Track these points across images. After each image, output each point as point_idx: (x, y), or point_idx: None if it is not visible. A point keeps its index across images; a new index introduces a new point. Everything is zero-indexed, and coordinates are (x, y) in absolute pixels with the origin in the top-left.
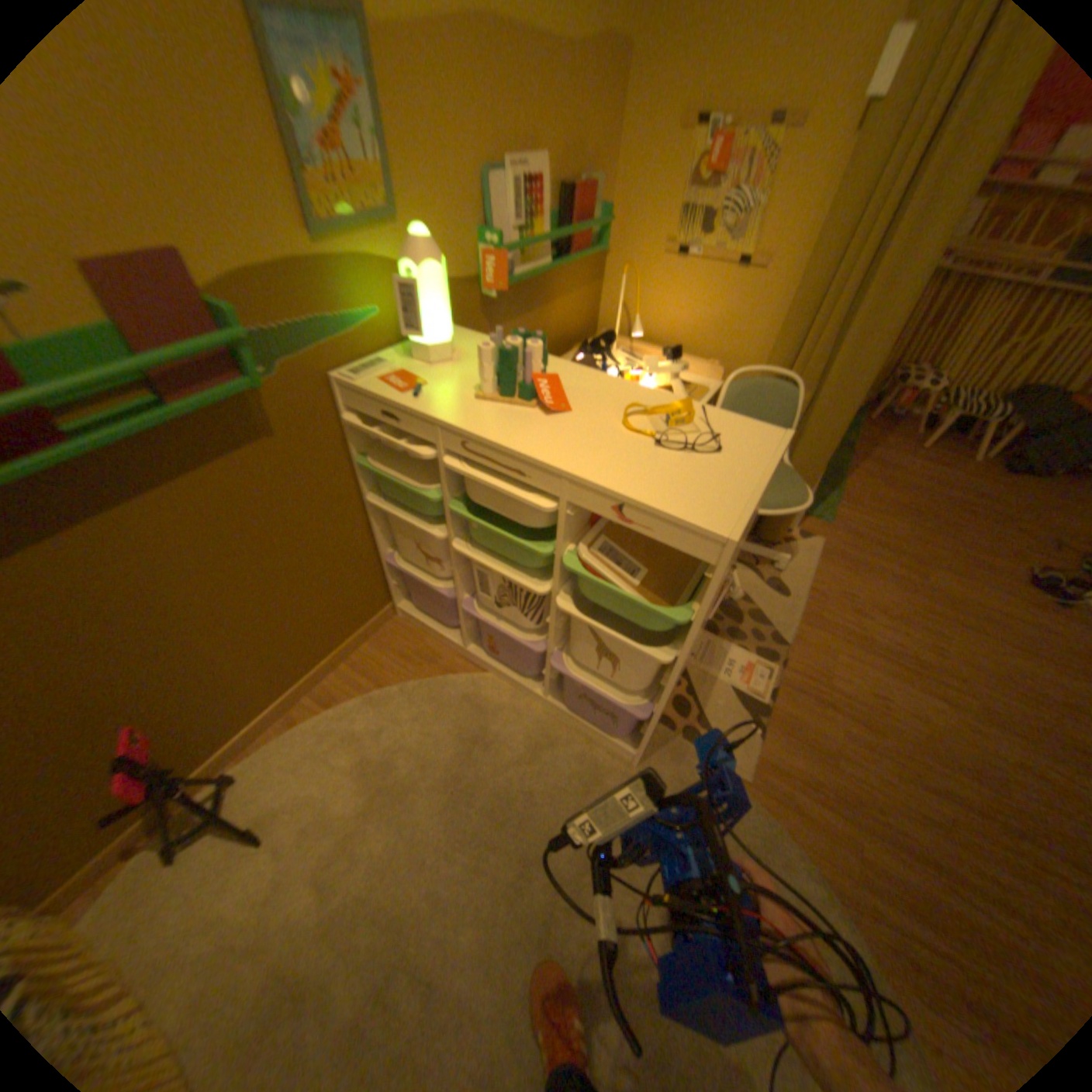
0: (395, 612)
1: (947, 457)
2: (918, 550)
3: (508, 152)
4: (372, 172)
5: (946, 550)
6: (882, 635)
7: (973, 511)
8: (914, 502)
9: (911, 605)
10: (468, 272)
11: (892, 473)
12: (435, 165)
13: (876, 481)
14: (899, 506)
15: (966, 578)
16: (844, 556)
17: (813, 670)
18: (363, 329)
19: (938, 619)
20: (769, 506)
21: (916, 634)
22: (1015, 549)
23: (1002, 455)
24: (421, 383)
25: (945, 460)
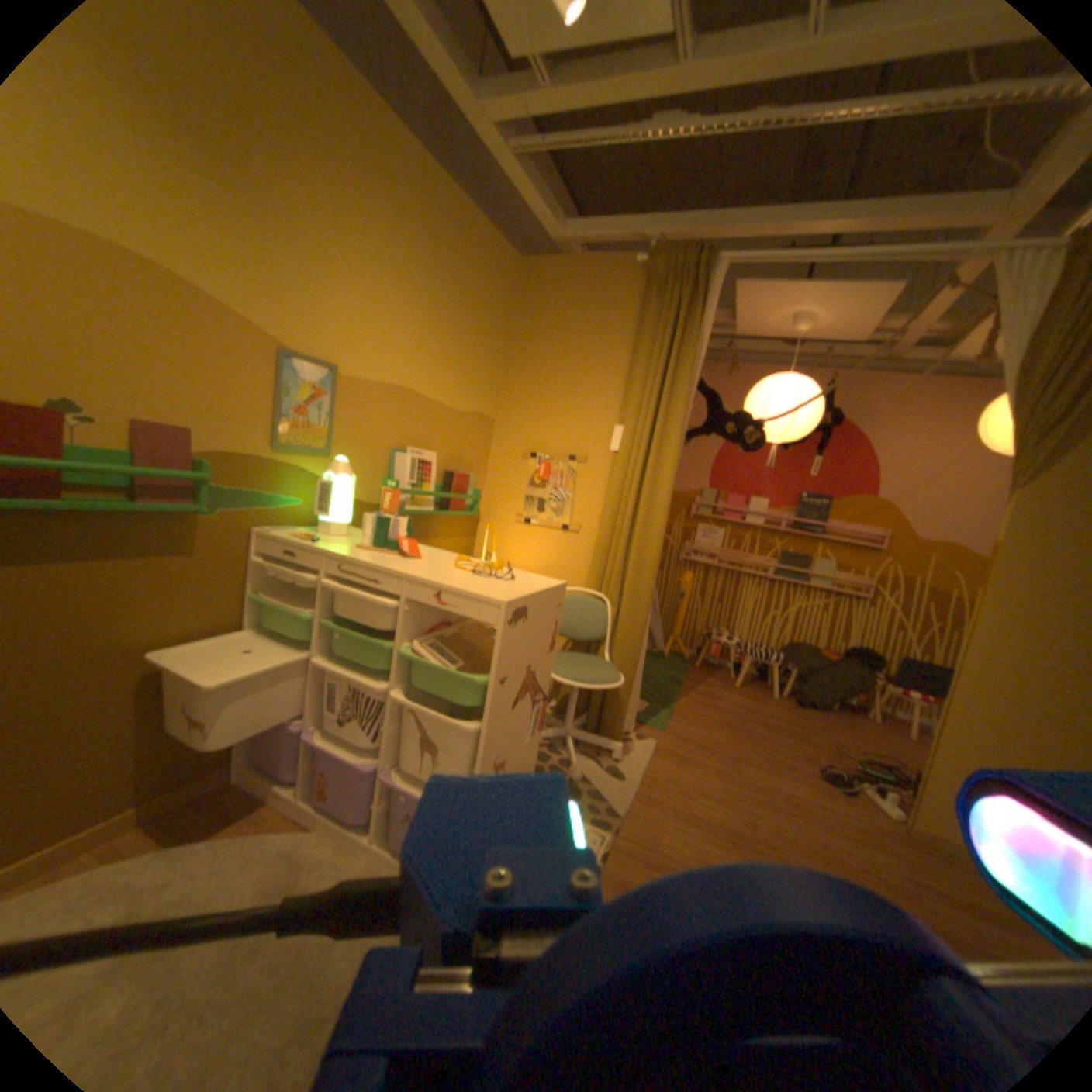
0: (229, 779)
1: (753, 695)
2: (733, 754)
3: (410, 446)
4: (321, 431)
5: (755, 755)
6: (704, 814)
7: (775, 730)
8: (729, 721)
9: (728, 792)
10: (371, 501)
11: (712, 702)
12: (361, 440)
13: (699, 706)
14: (717, 724)
15: (771, 775)
16: (672, 755)
17: (642, 840)
18: (286, 510)
19: (750, 803)
20: (589, 683)
21: (733, 814)
22: (808, 757)
23: (794, 697)
24: (319, 540)
25: (752, 697)
